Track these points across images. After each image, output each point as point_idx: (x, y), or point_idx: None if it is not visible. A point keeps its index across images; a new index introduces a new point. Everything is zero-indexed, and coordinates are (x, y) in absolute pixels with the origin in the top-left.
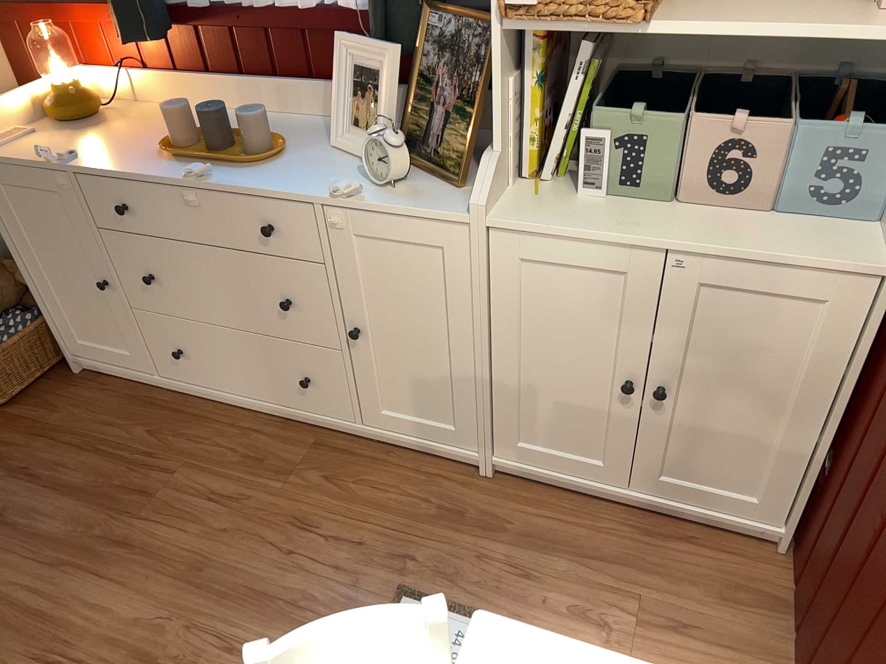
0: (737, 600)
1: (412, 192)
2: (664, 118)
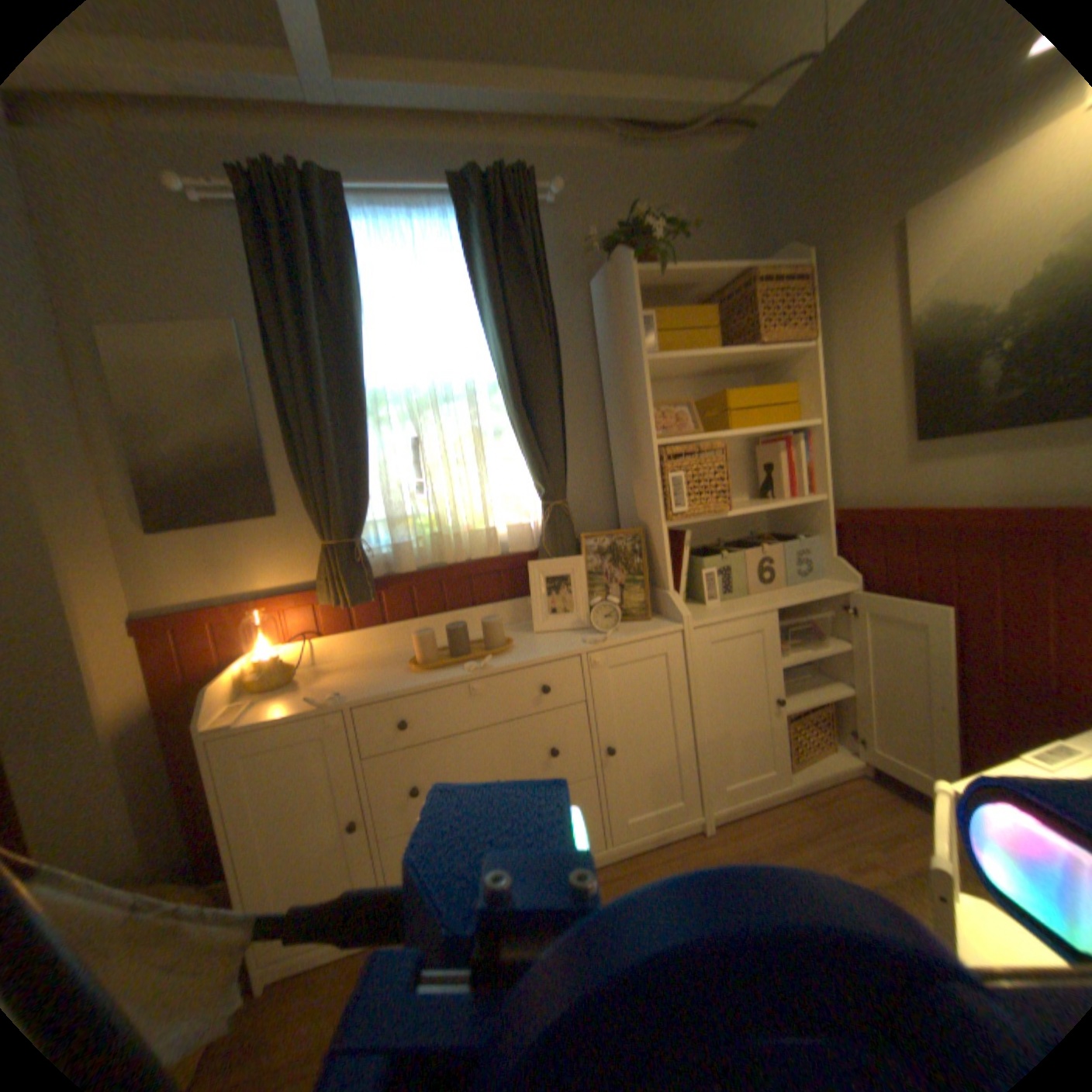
0: (900, 811)
1: (626, 628)
2: (733, 552)
